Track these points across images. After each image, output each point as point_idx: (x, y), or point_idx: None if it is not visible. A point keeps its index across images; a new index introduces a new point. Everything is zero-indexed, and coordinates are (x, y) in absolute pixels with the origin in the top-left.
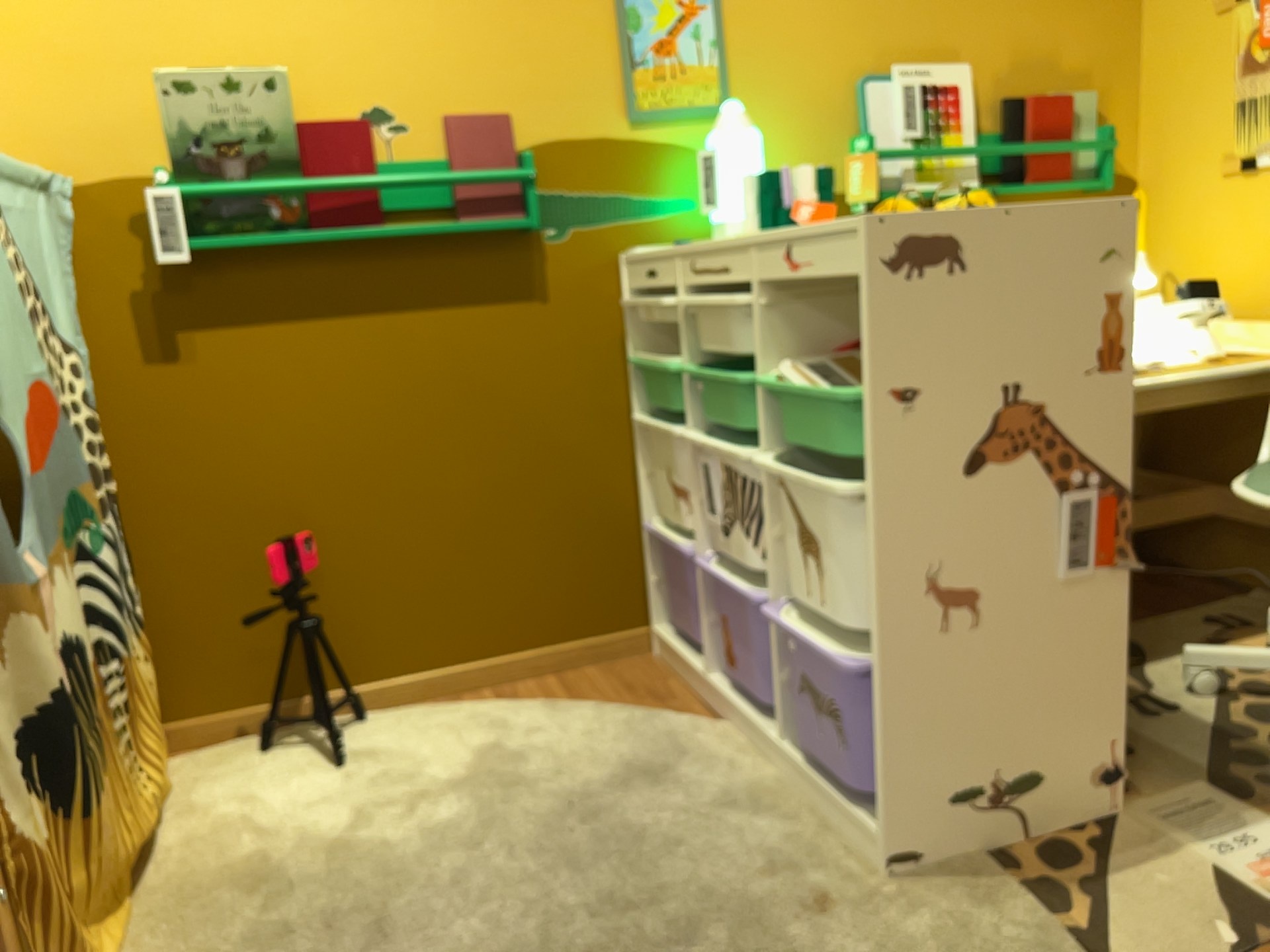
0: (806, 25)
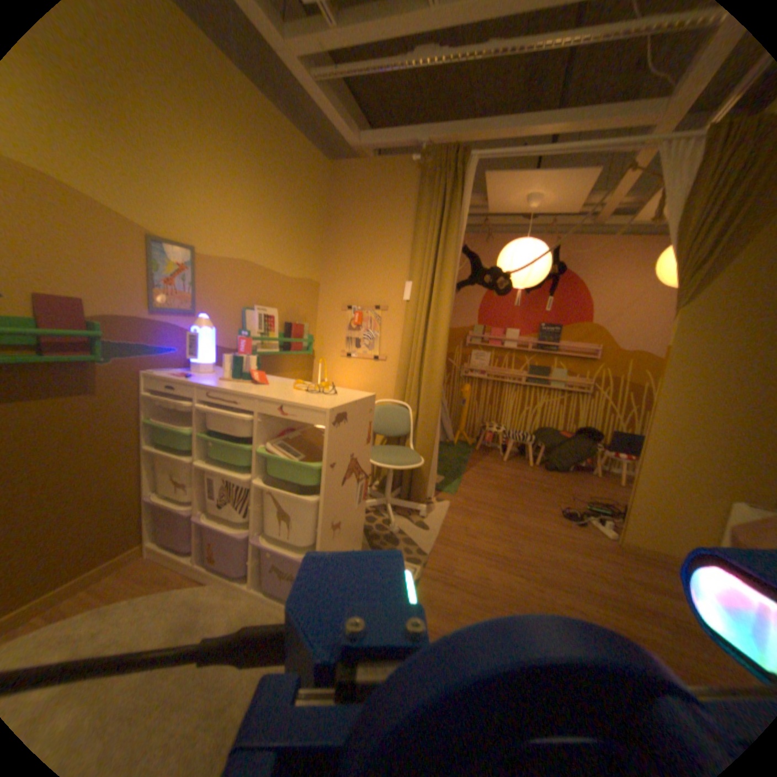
0: (227, 285)
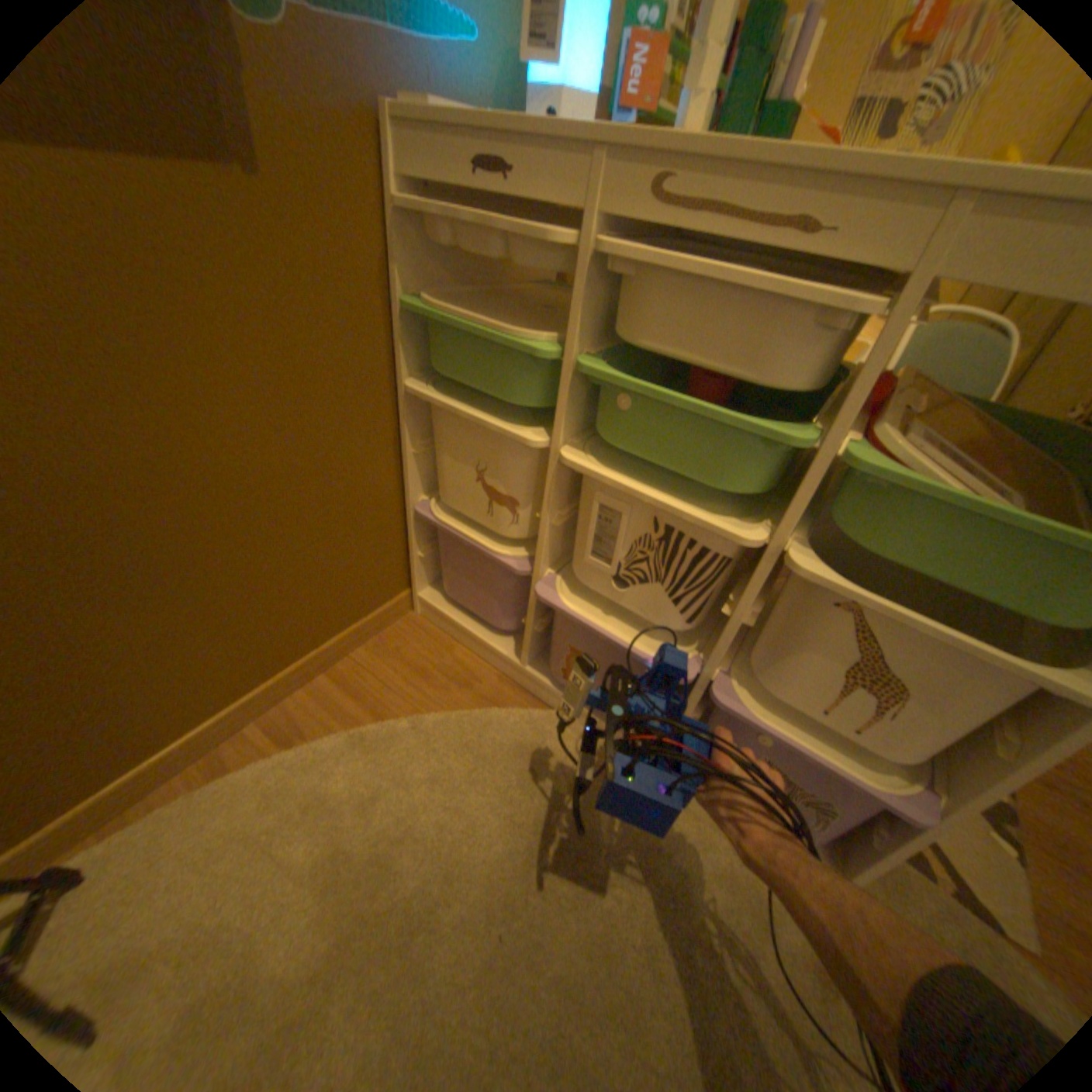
0: None
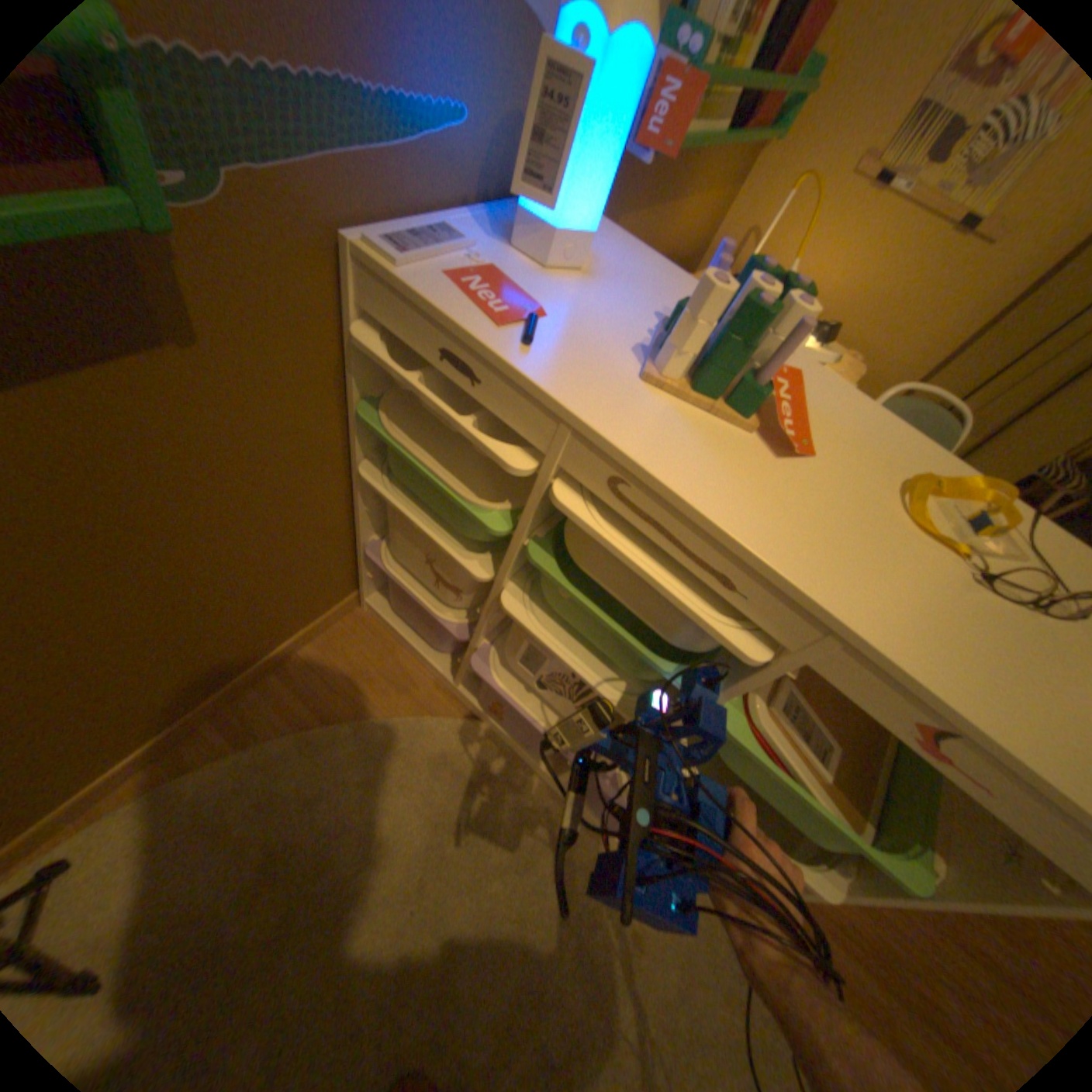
0: None
